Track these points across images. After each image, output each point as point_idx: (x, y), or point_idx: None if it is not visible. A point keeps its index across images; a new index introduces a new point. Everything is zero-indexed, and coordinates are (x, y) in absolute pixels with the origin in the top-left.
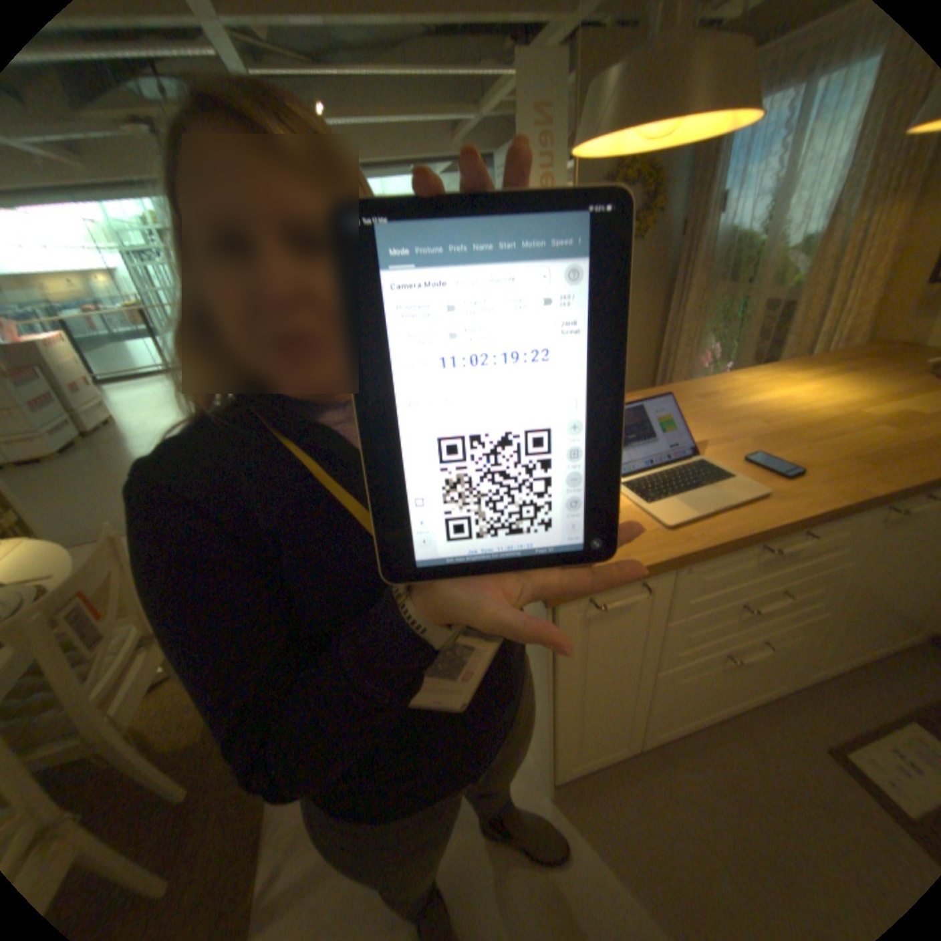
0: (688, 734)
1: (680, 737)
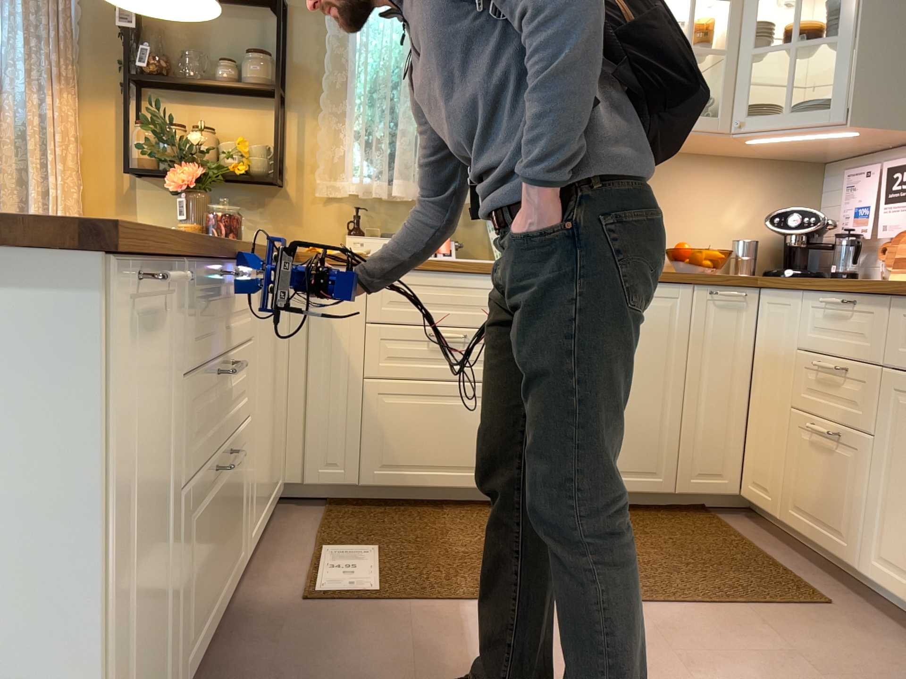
0: (194, 661)
1: (190, 670)
